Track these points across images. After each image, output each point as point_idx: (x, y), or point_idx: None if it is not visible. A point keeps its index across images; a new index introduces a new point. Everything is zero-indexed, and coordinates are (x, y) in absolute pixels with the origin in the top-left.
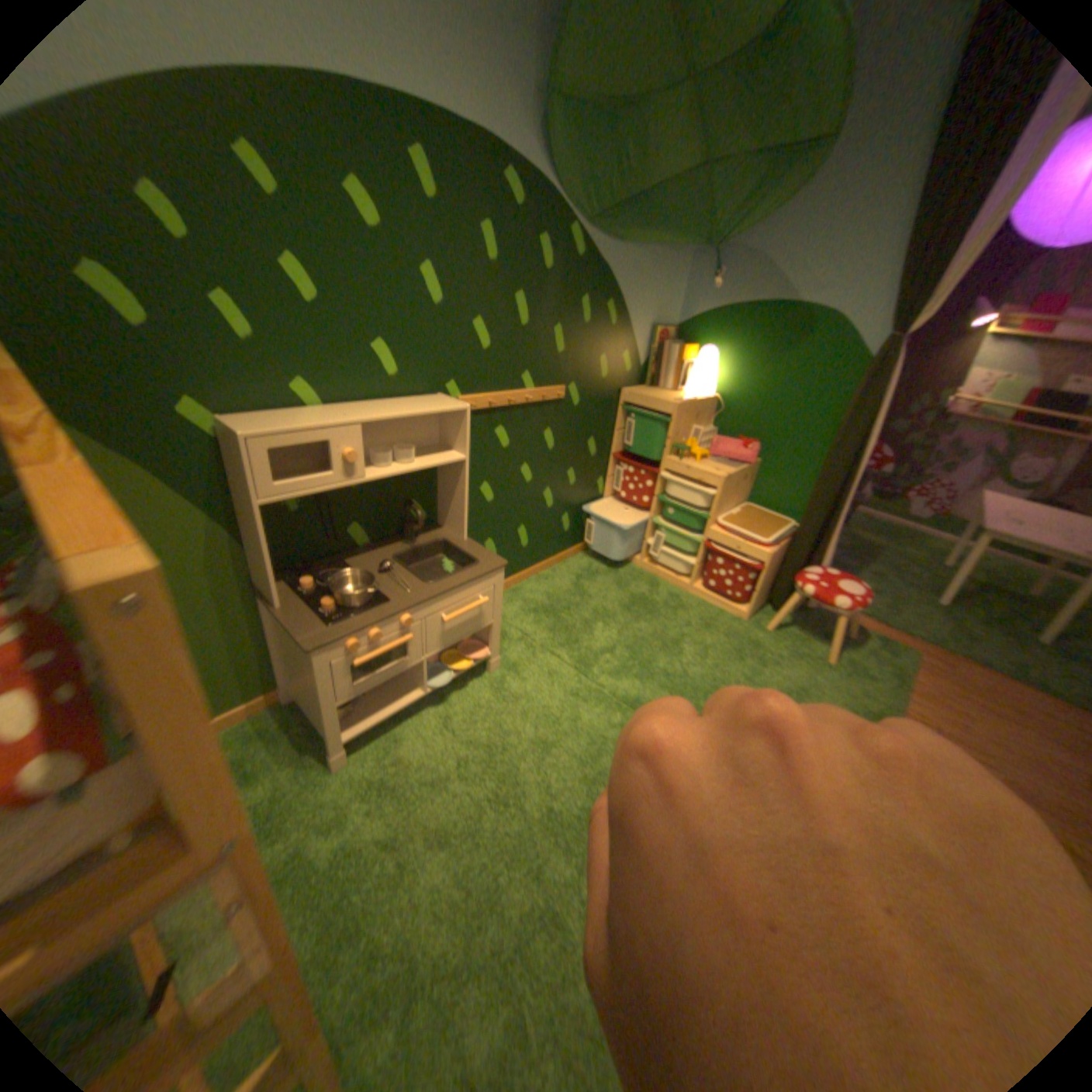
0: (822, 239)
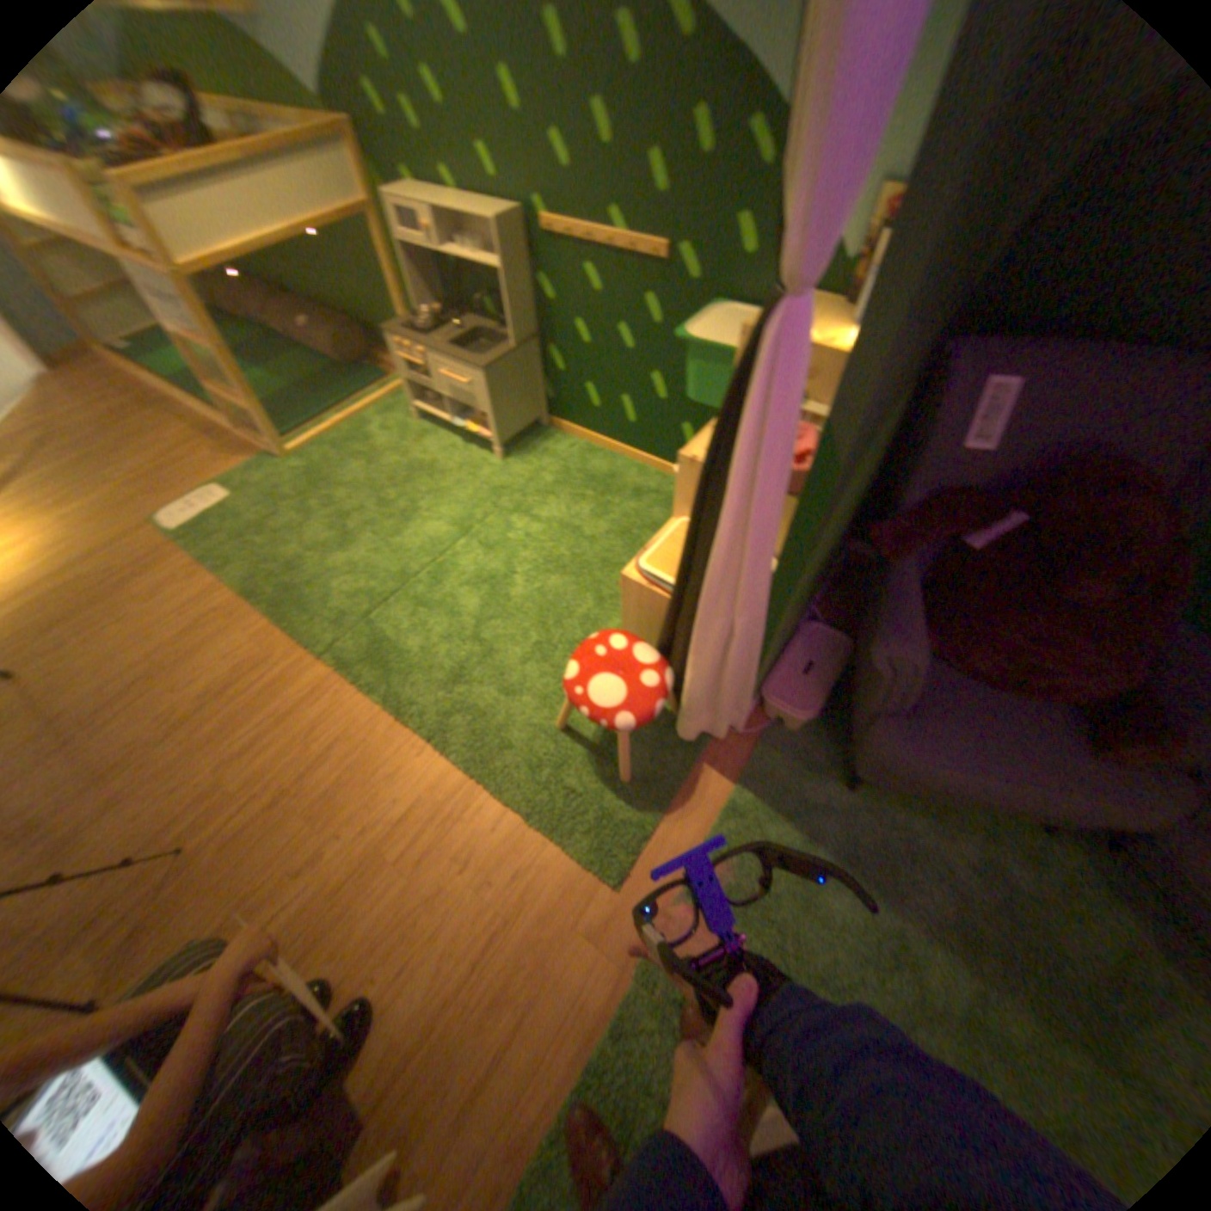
0: None
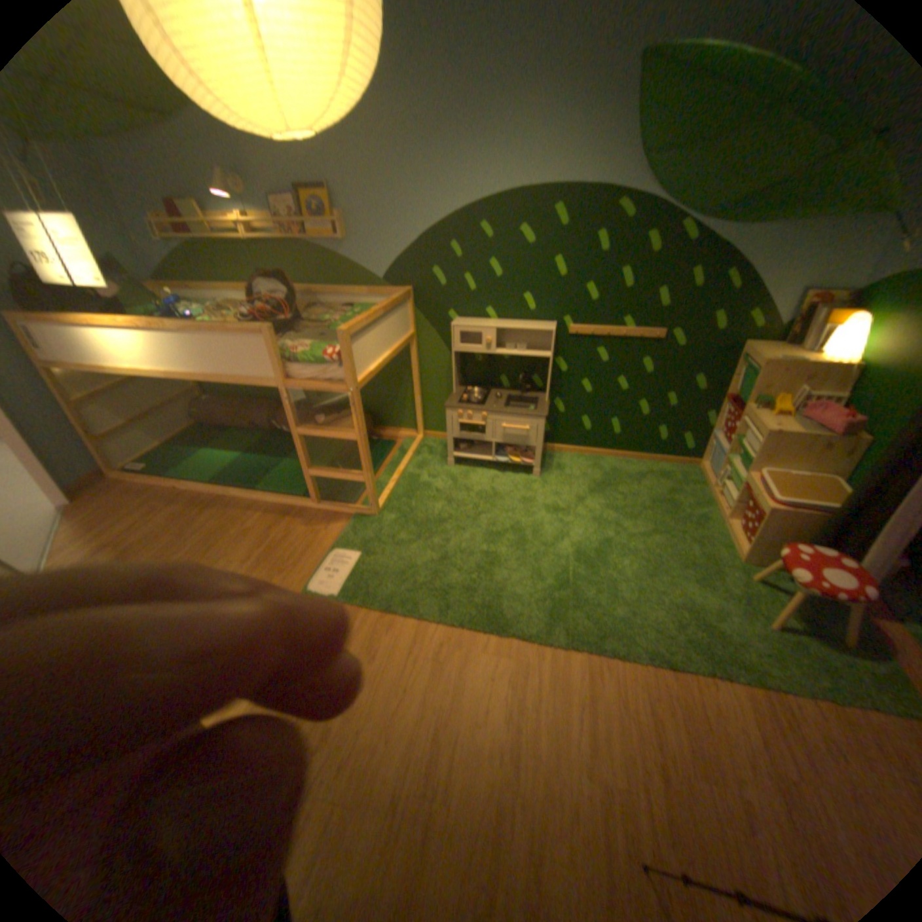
0: None
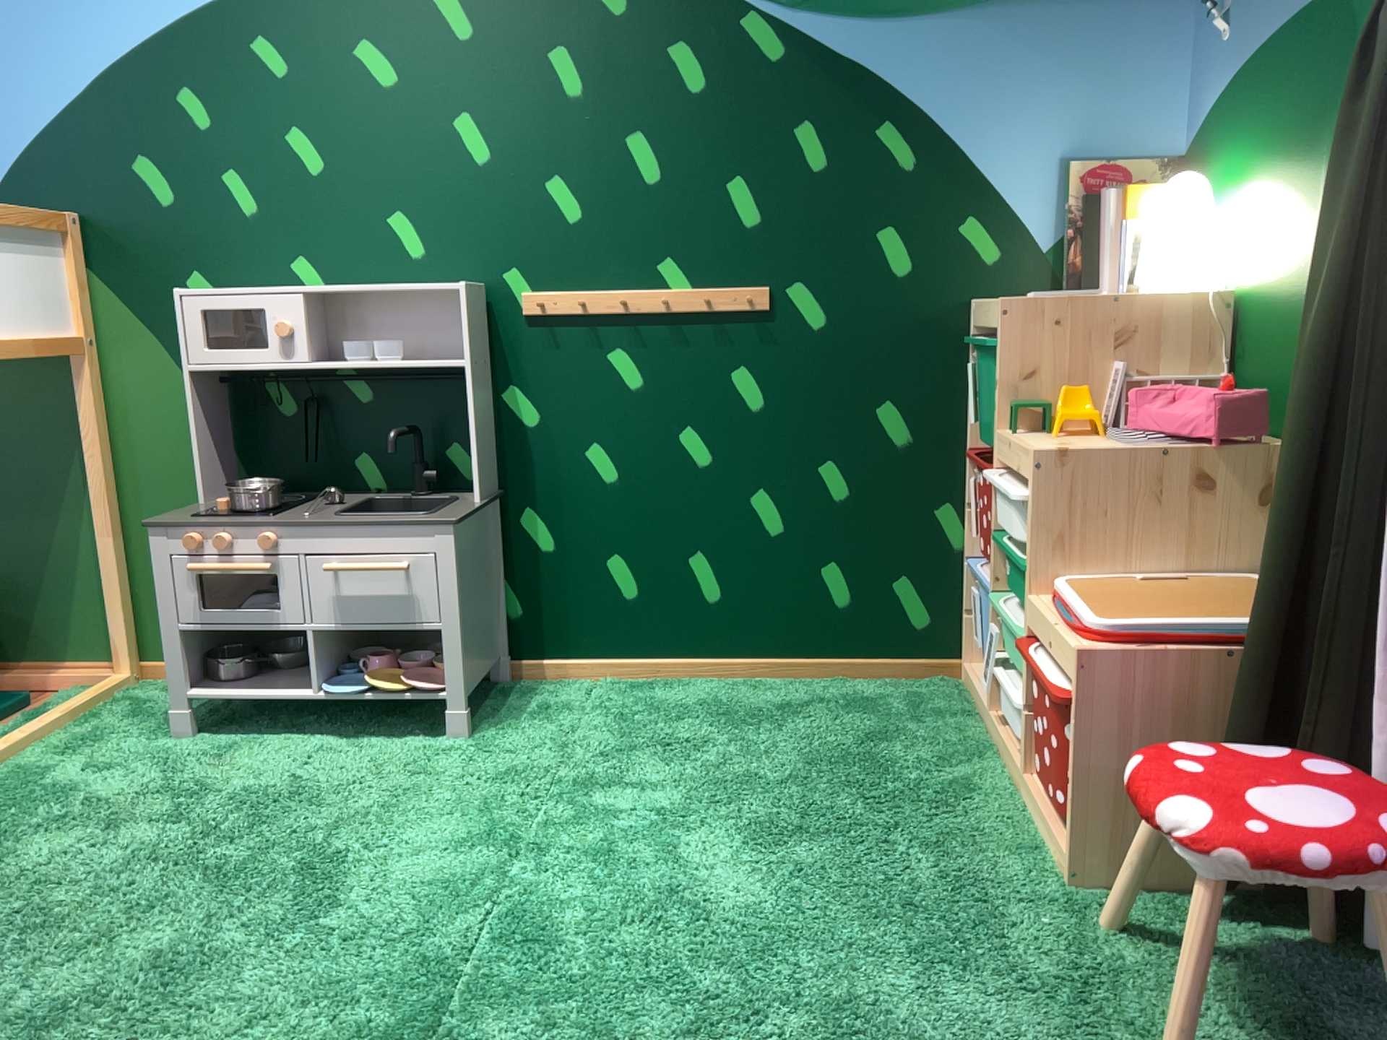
0: None
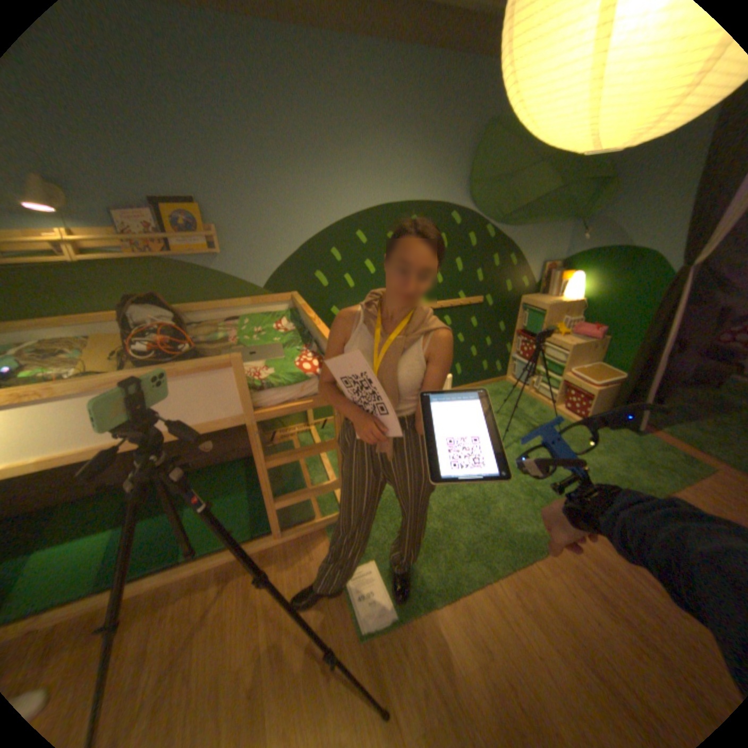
0: (645, 213)
